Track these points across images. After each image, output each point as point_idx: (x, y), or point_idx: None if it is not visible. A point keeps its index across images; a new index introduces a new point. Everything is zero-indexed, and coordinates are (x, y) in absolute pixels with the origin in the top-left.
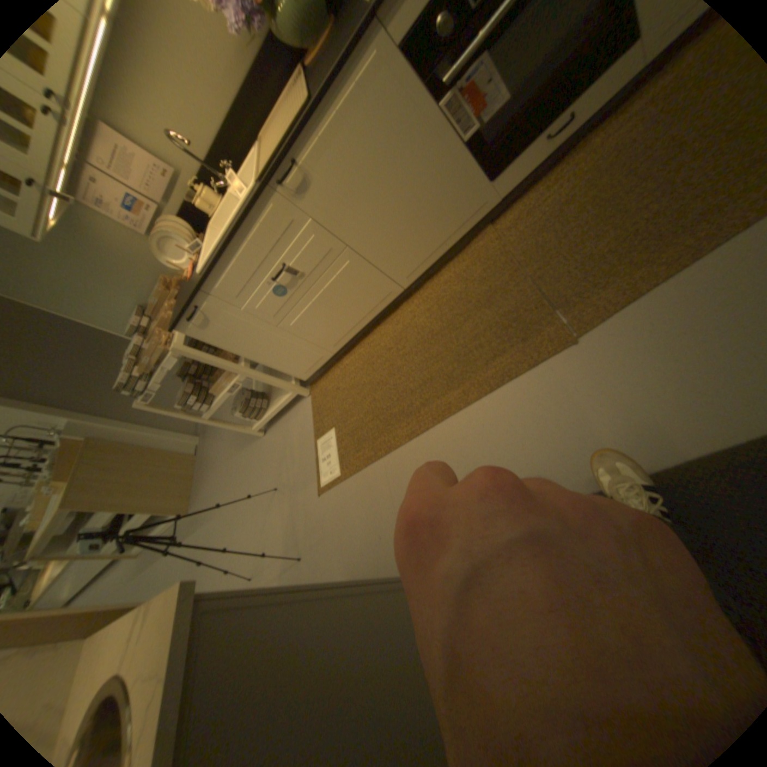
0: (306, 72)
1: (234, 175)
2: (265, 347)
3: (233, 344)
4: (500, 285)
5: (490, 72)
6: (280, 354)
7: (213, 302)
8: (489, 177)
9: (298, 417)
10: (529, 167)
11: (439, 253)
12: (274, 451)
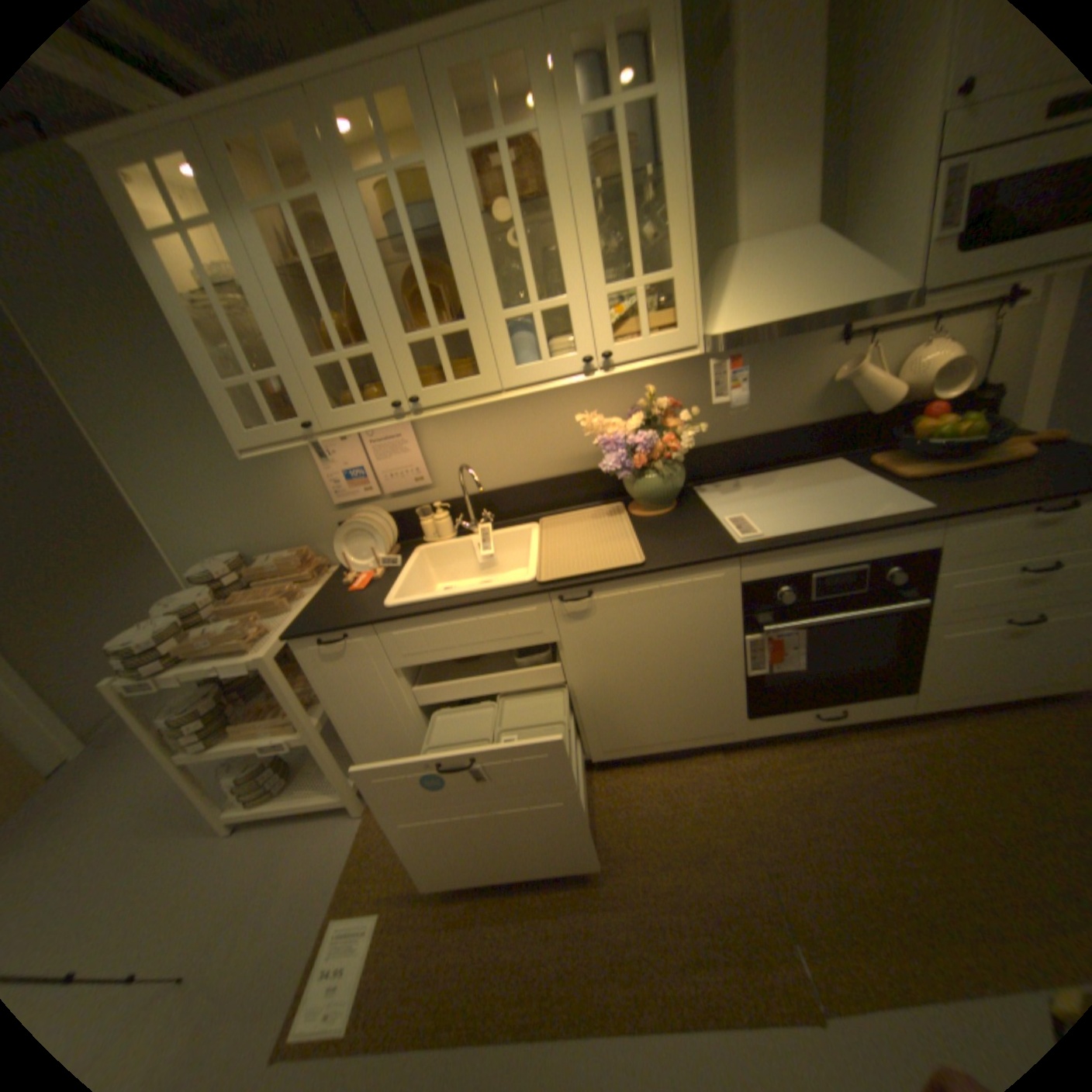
0: (629, 519)
1: (488, 530)
2: (369, 724)
3: (335, 696)
4: (721, 849)
5: (798, 644)
6: (378, 743)
7: (369, 643)
8: (747, 715)
9: (312, 844)
10: (787, 730)
11: (654, 749)
12: (224, 882)
